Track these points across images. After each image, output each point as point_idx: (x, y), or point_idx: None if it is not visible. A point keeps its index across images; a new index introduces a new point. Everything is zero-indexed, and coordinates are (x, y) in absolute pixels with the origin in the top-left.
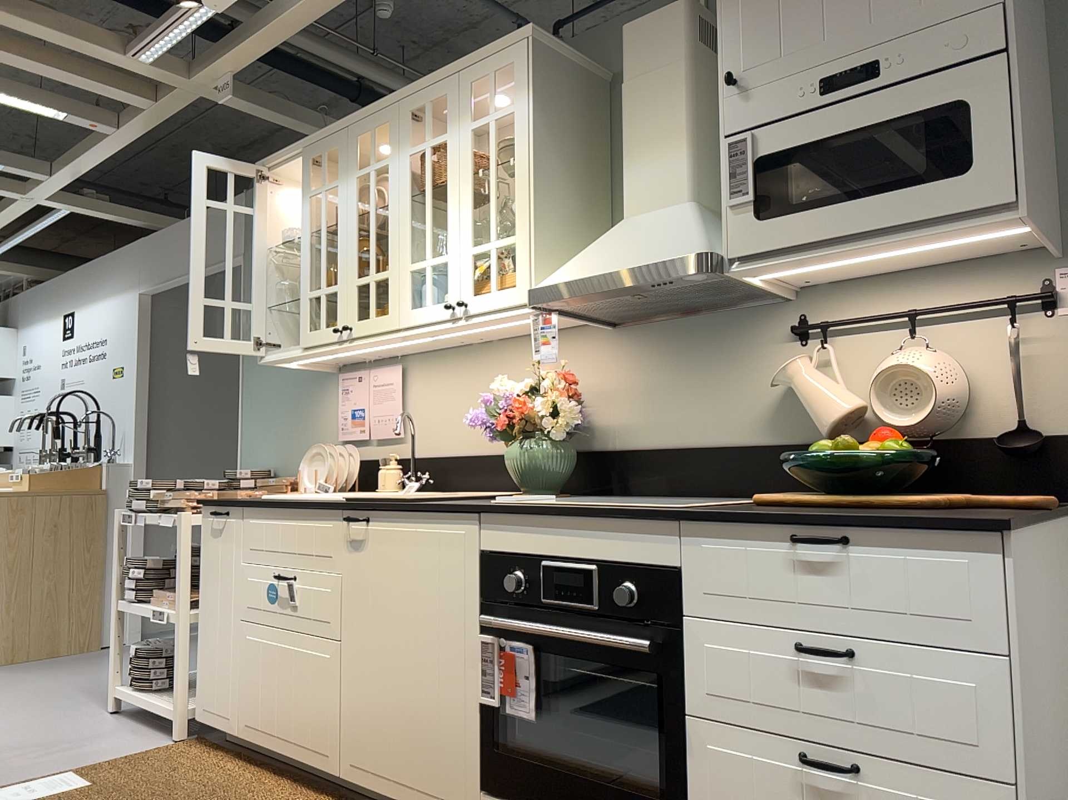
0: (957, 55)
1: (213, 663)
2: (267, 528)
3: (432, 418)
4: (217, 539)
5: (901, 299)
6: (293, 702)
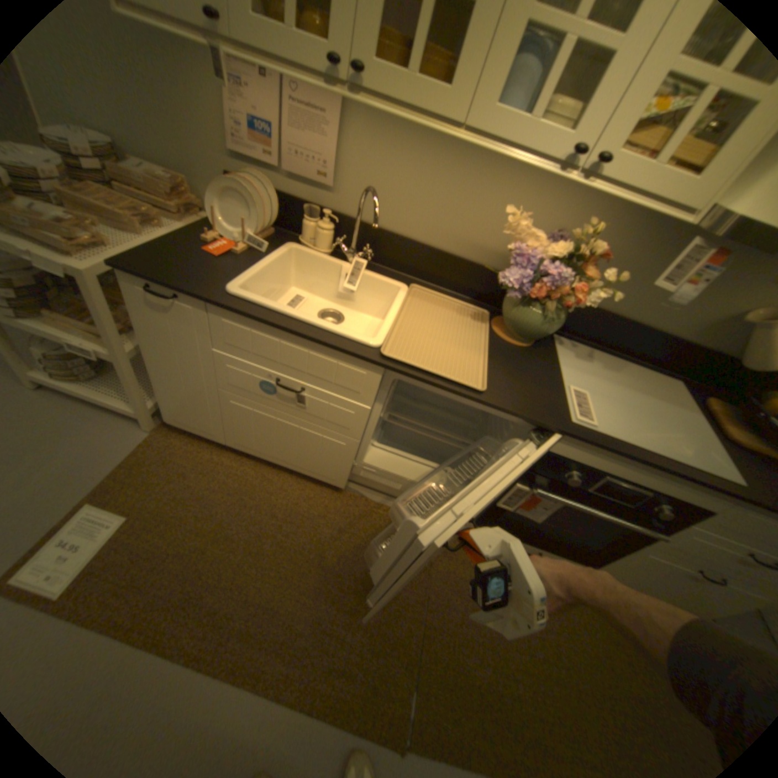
0: None
1: (183, 401)
2: (258, 338)
3: (377, 181)
4: (161, 314)
5: None
6: (298, 451)
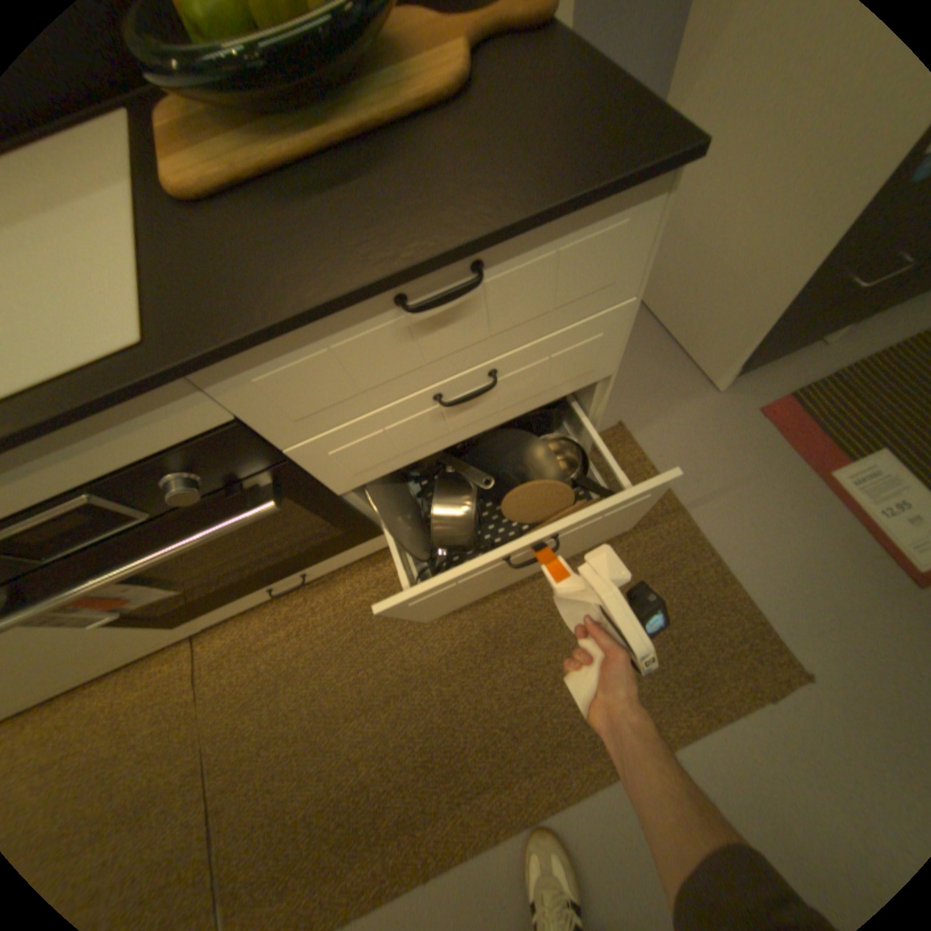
0: None
1: None
2: None
3: None
4: None
5: None
6: None
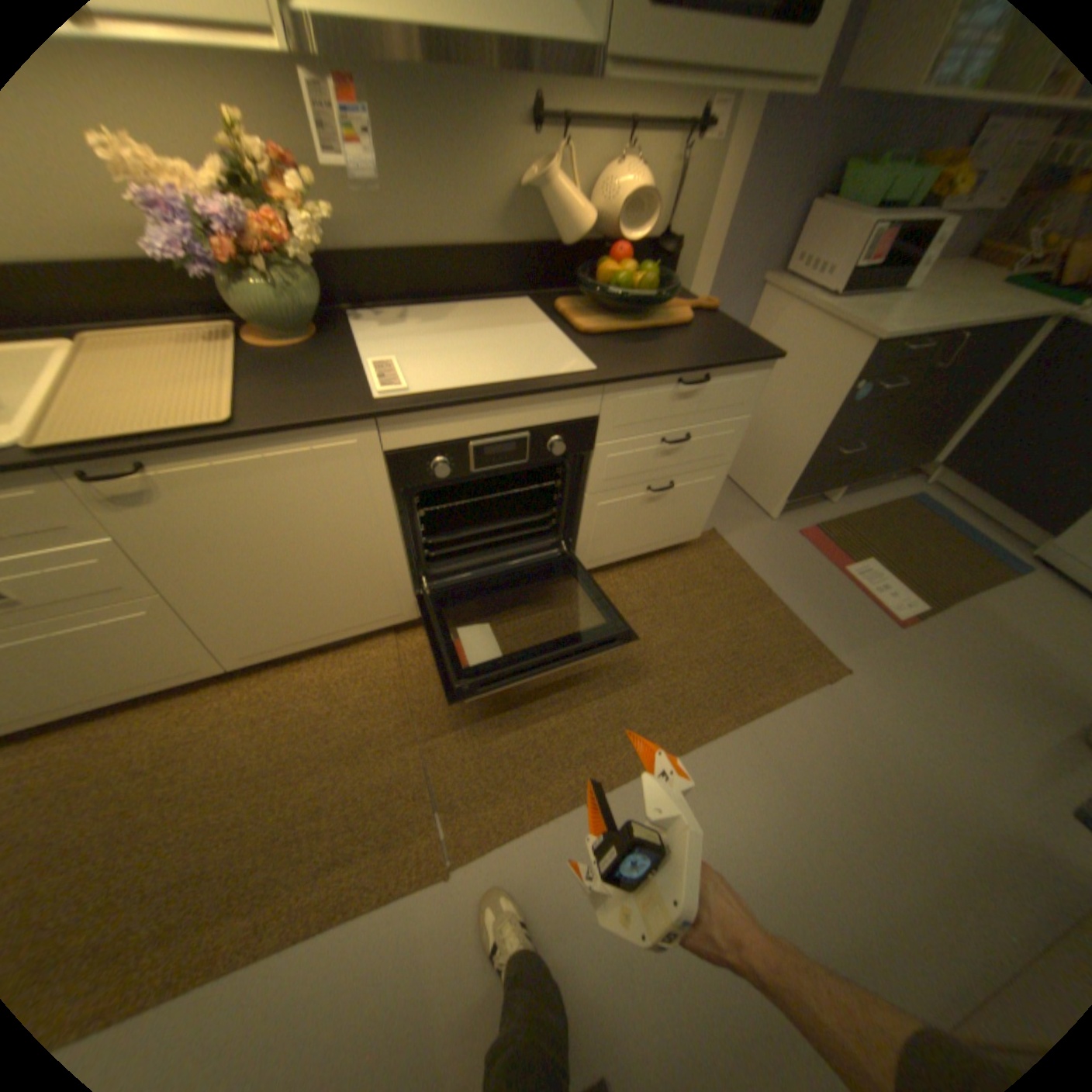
0: None
1: None
2: None
3: None
4: None
5: (622, 96)
6: (93, 670)
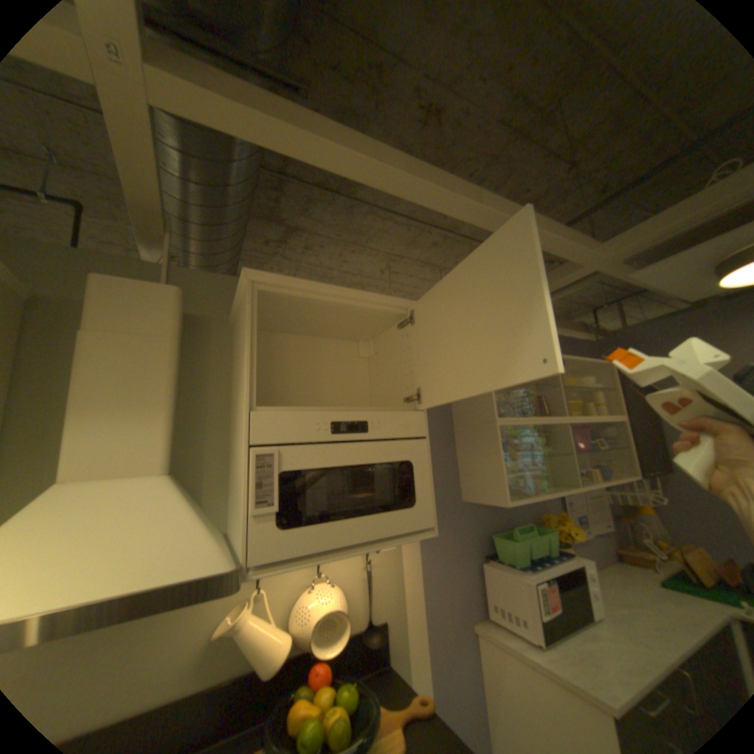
0: (407, 431)
1: None
2: None
3: None
4: None
5: None
6: None
